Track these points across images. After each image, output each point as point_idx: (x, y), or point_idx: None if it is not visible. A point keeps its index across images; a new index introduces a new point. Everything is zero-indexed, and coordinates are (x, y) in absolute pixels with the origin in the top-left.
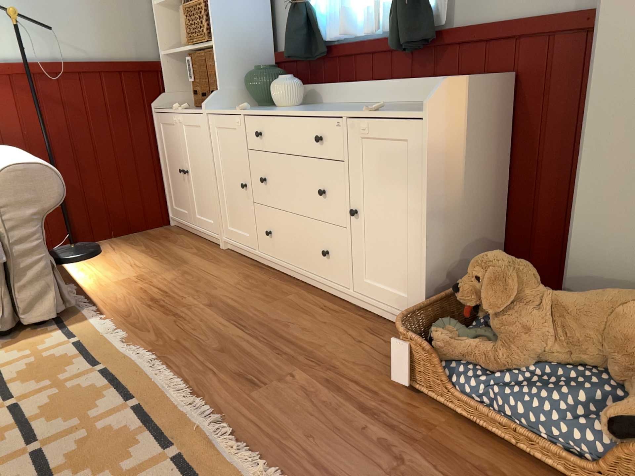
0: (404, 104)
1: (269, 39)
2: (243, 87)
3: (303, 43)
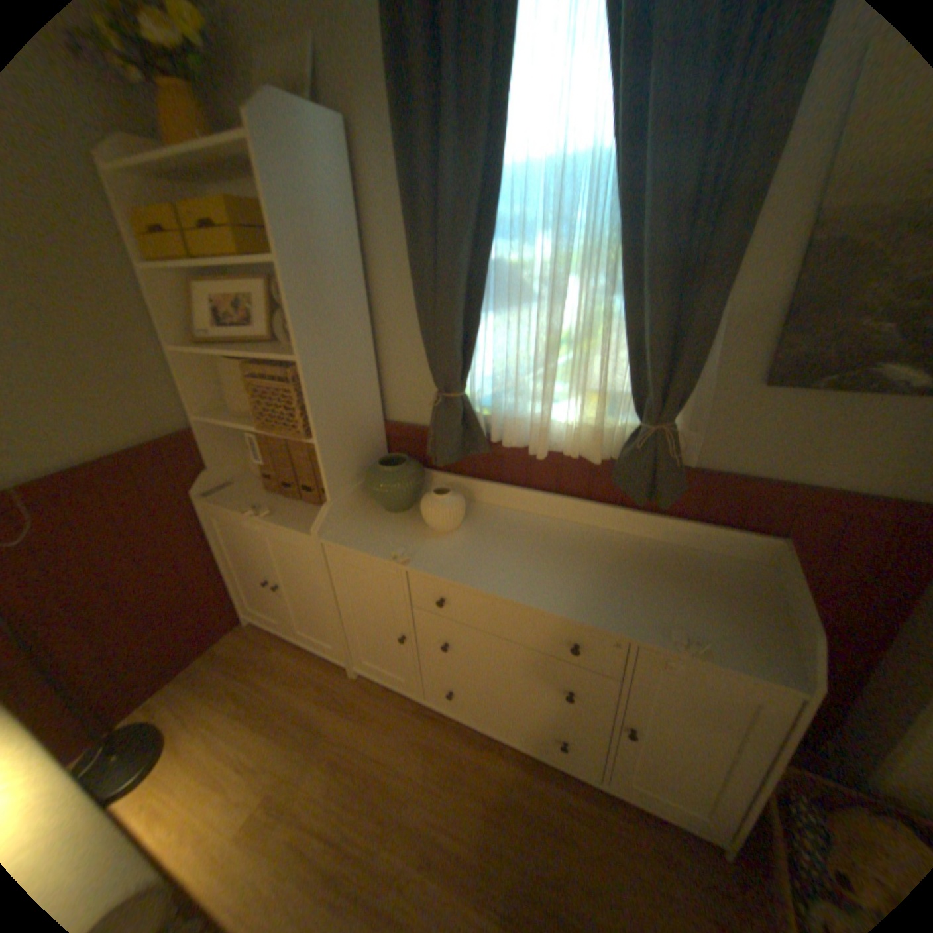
0: (630, 544)
1: (379, 406)
2: (356, 482)
3: (462, 443)
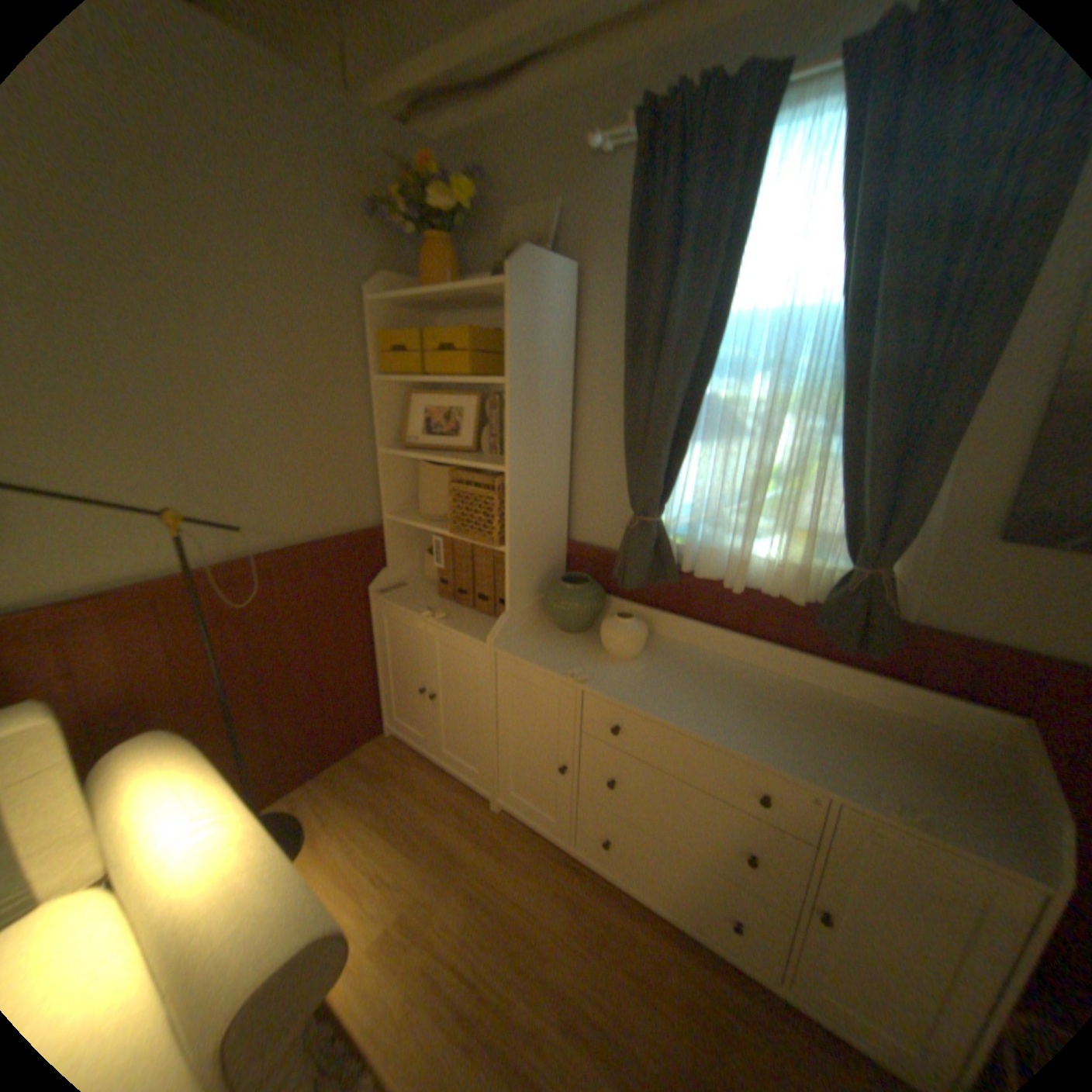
0: (832, 701)
1: (565, 524)
2: (534, 596)
3: (652, 569)
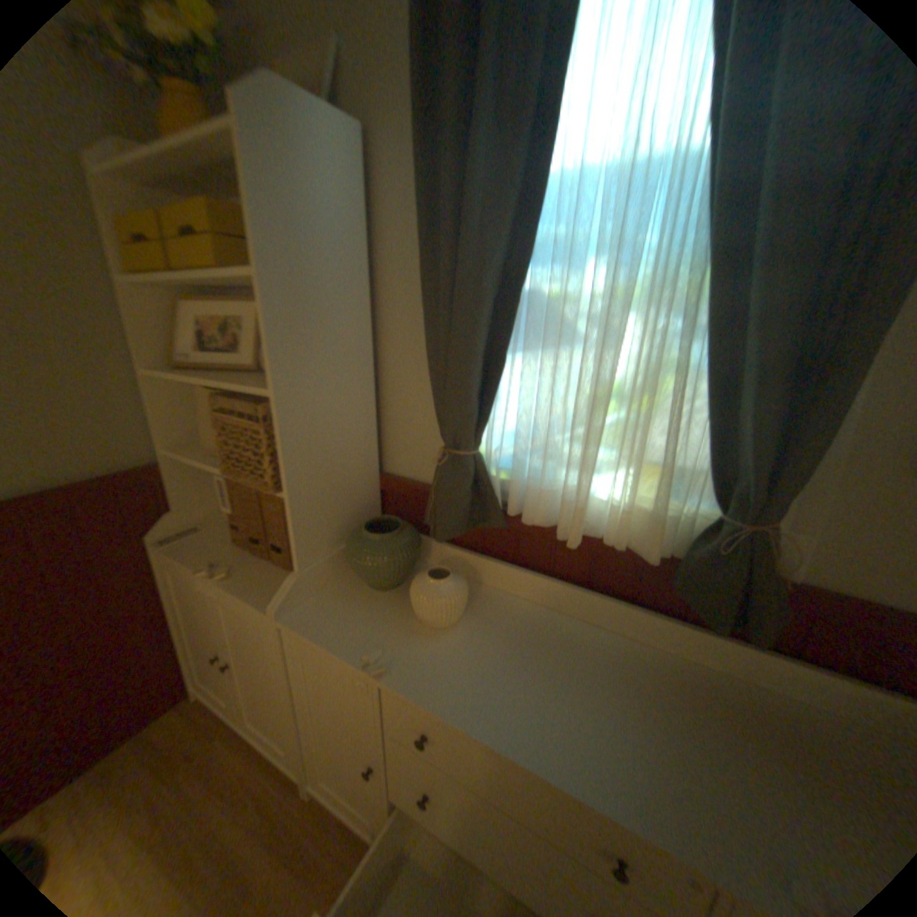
0: (695, 678)
1: (375, 456)
2: (337, 546)
3: (471, 513)
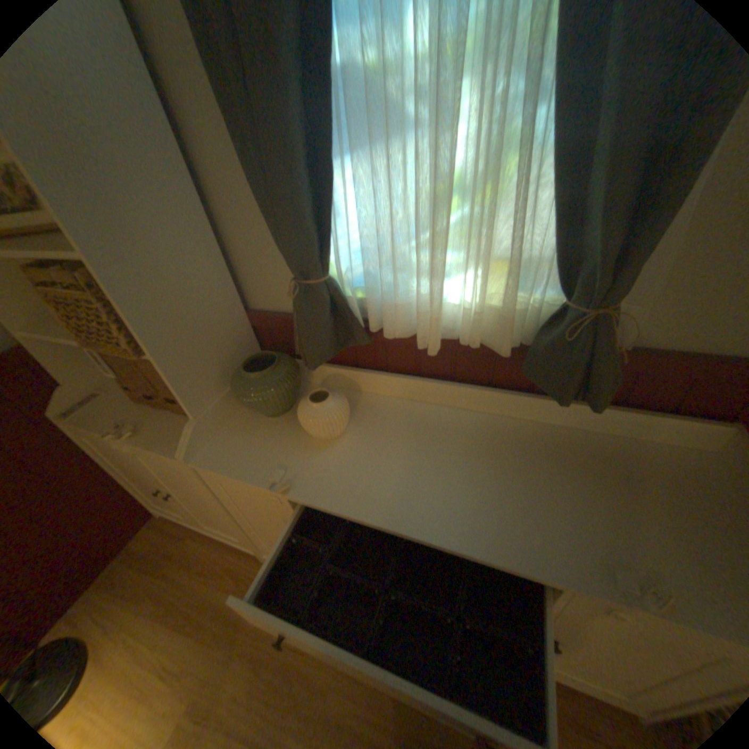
0: (542, 435)
1: (235, 296)
2: (224, 387)
3: (336, 337)
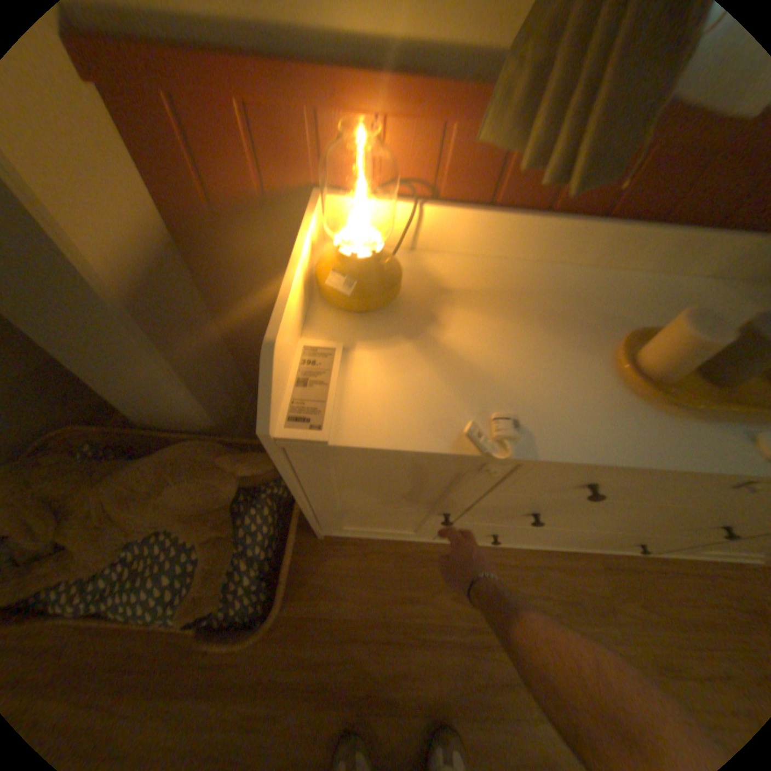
0: None
1: None
2: None
3: None
